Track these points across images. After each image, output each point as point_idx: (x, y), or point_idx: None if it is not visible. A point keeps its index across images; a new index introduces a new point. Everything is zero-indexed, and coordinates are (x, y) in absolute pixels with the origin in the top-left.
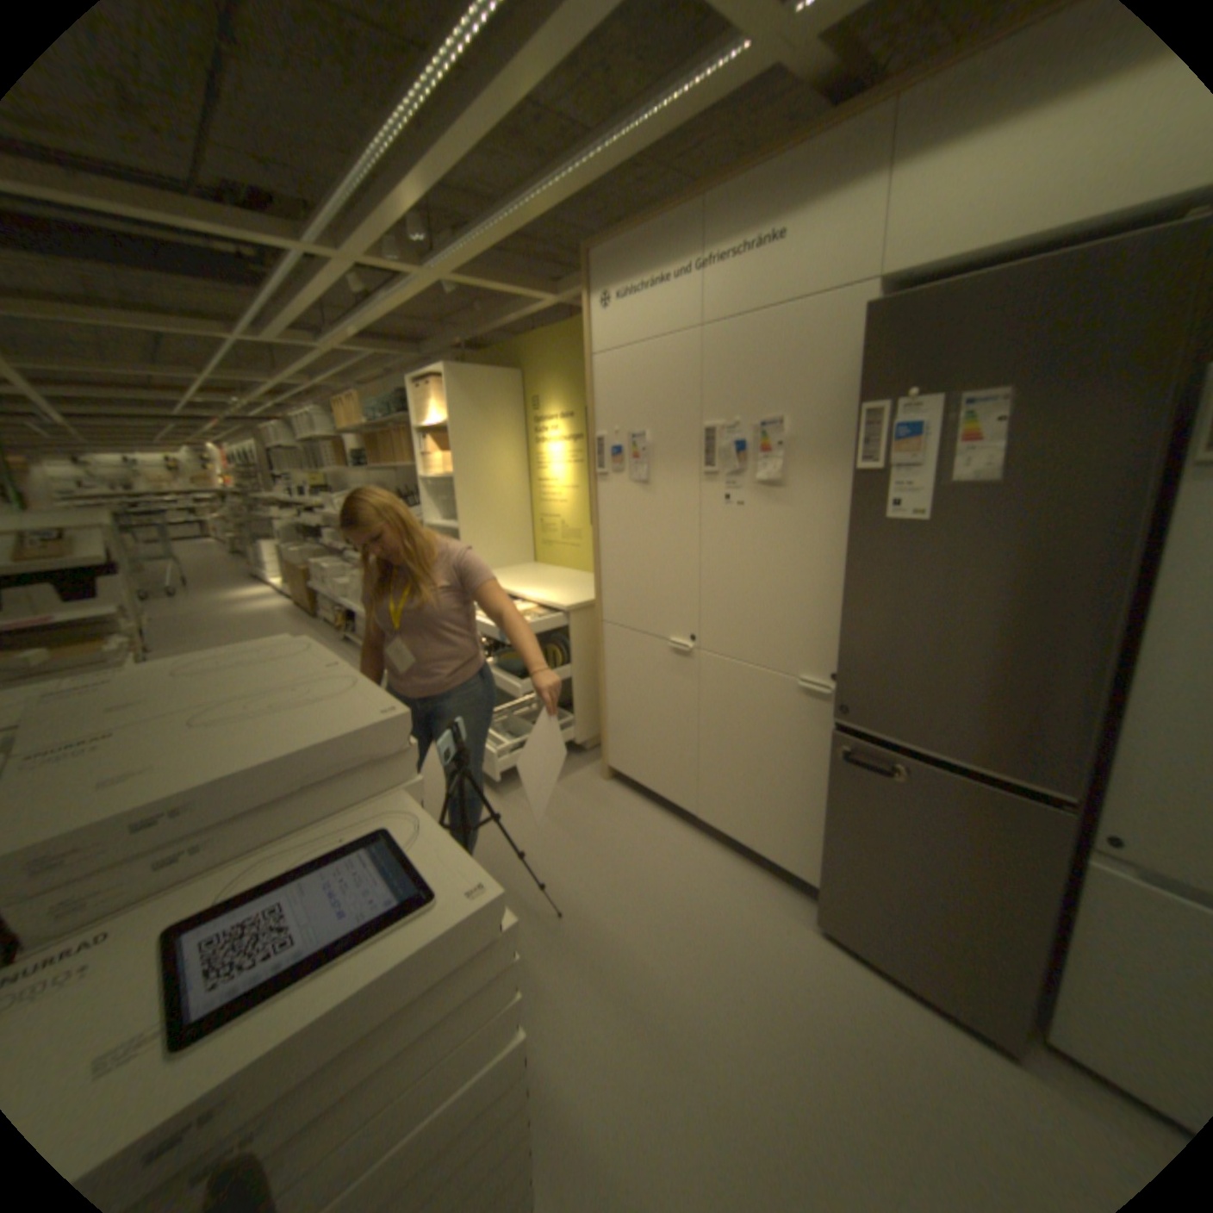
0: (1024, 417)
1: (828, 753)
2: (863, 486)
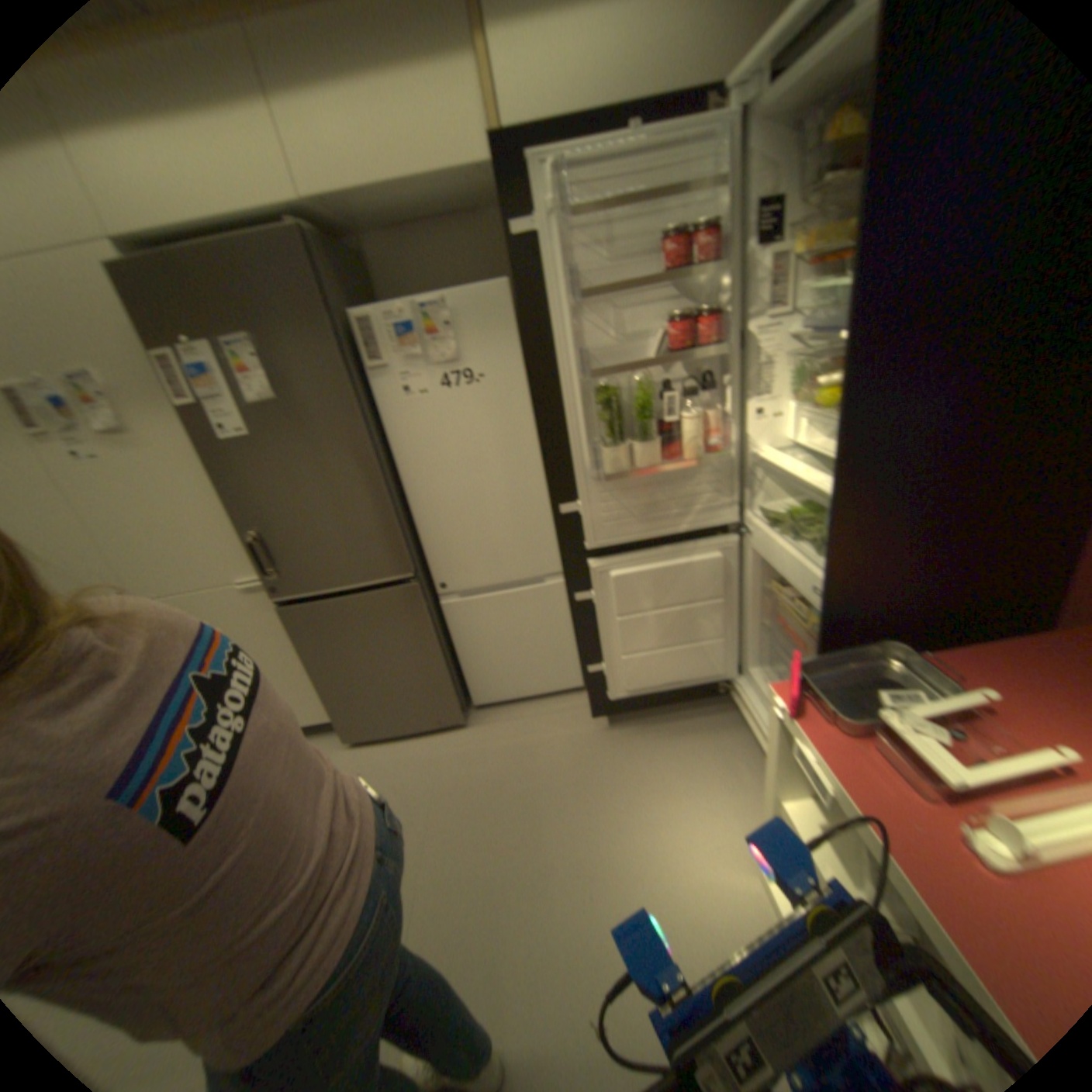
0: (261, 351)
1: (283, 626)
2: (183, 418)
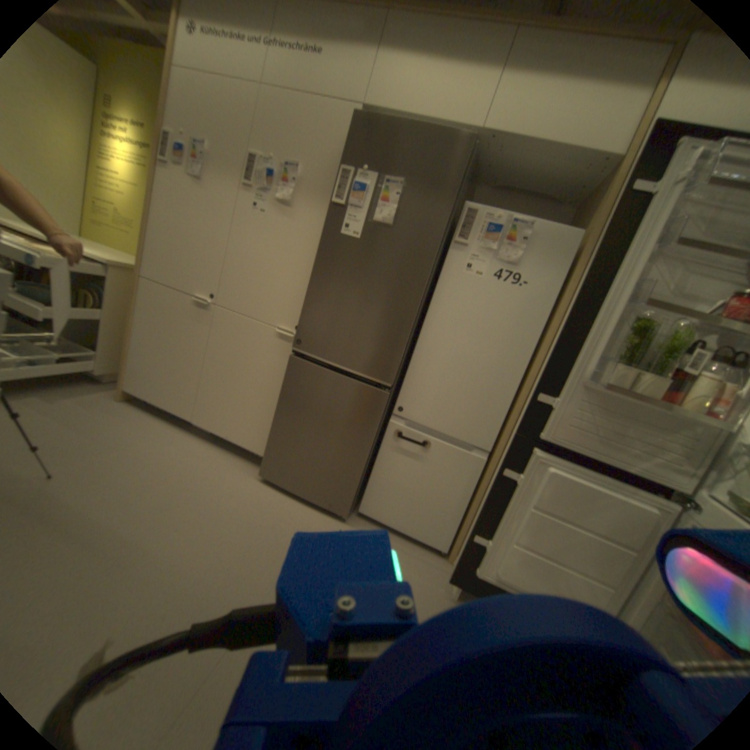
0: (405, 197)
1: (284, 374)
2: (332, 214)
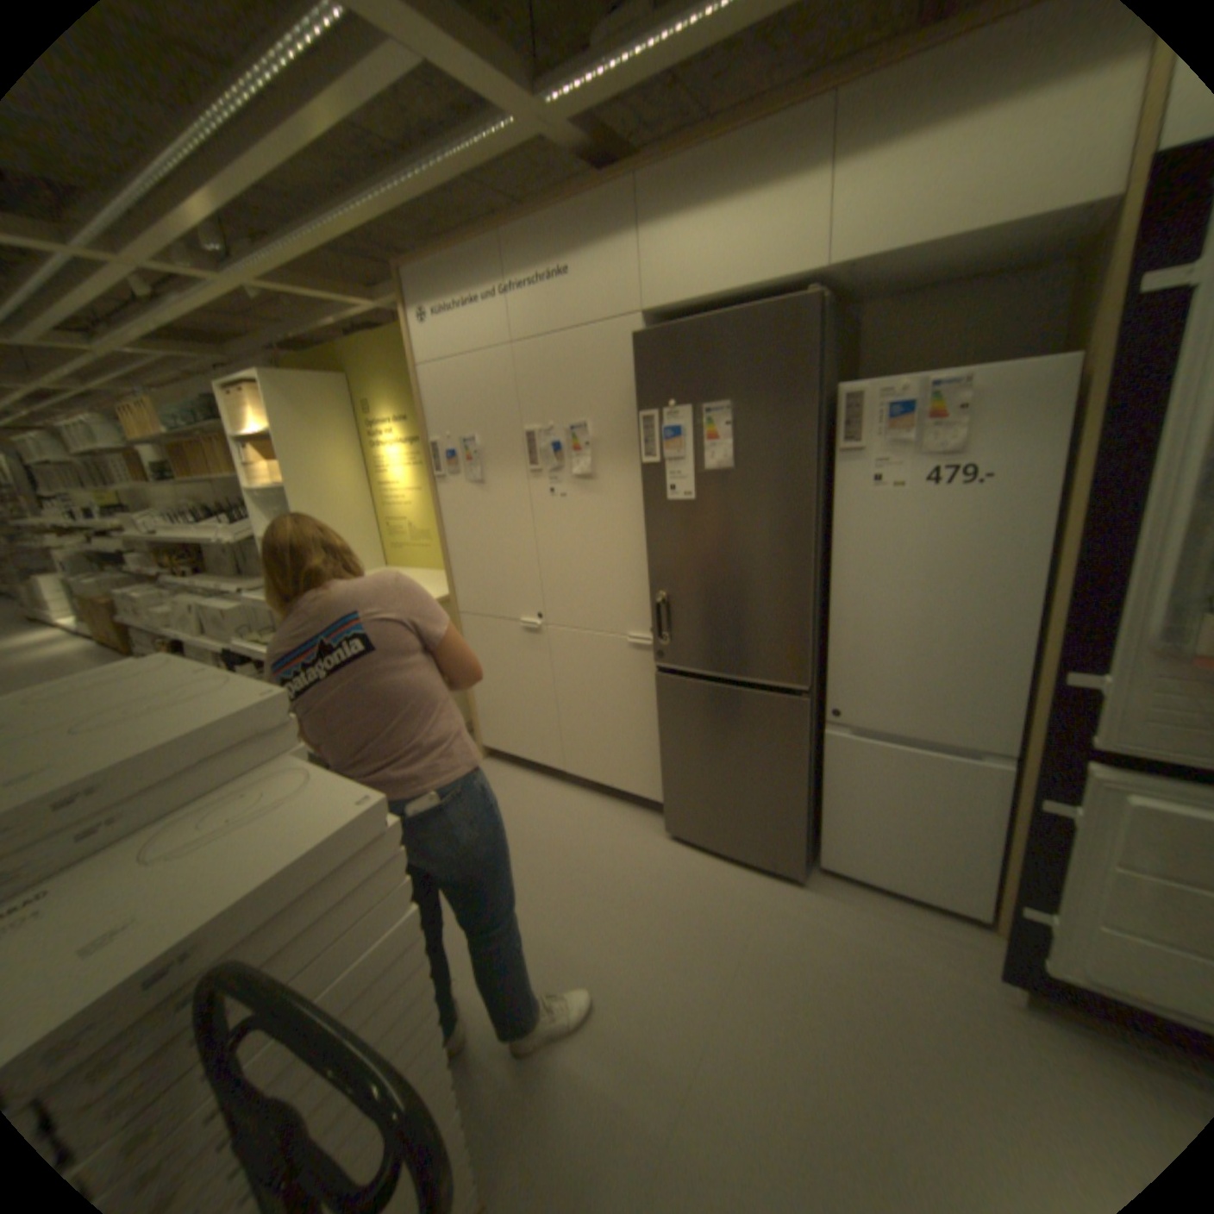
0: (740, 422)
1: (656, 693)
2: (648, 477)
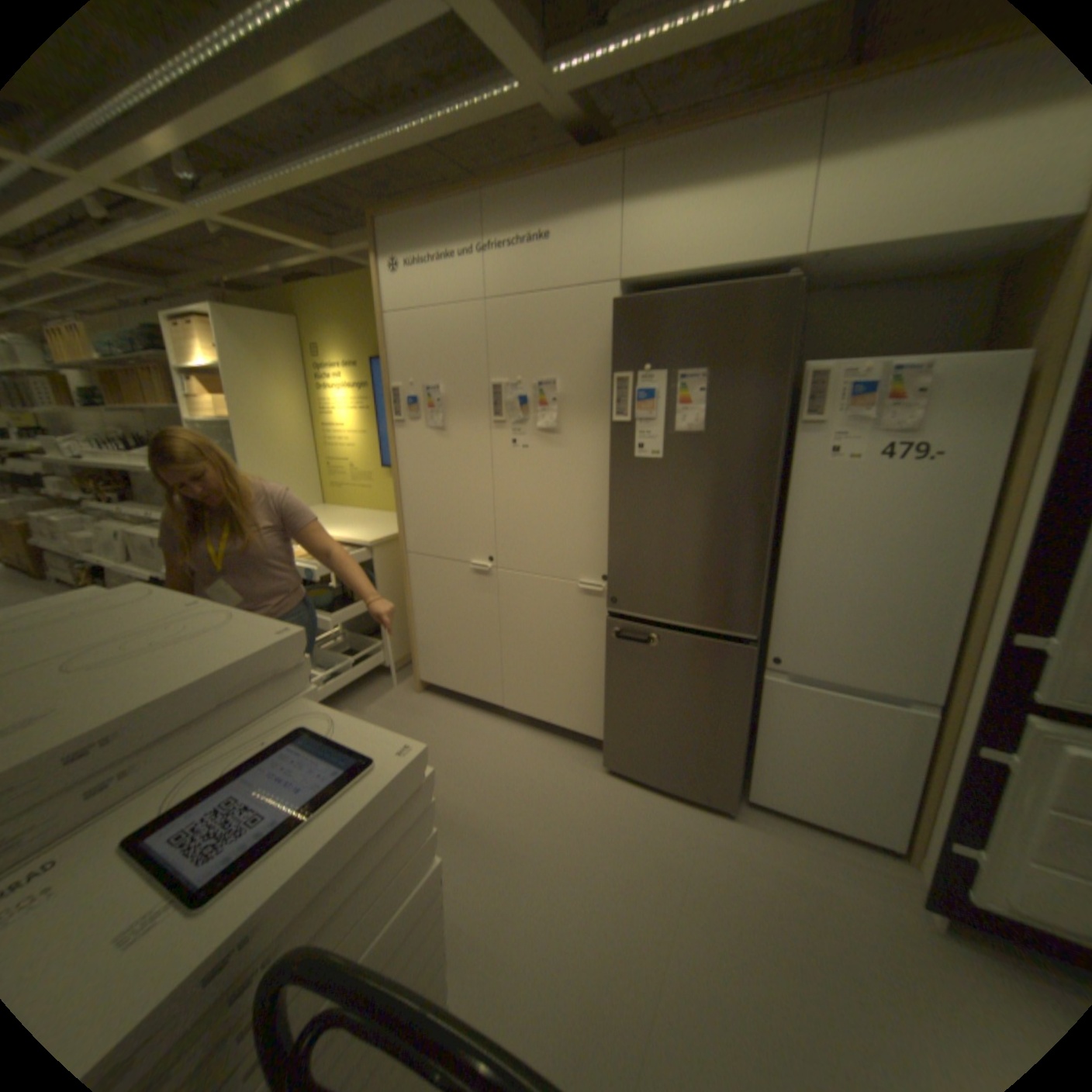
0: (715, 389)
1: (602, 636)
2: (618, 434)
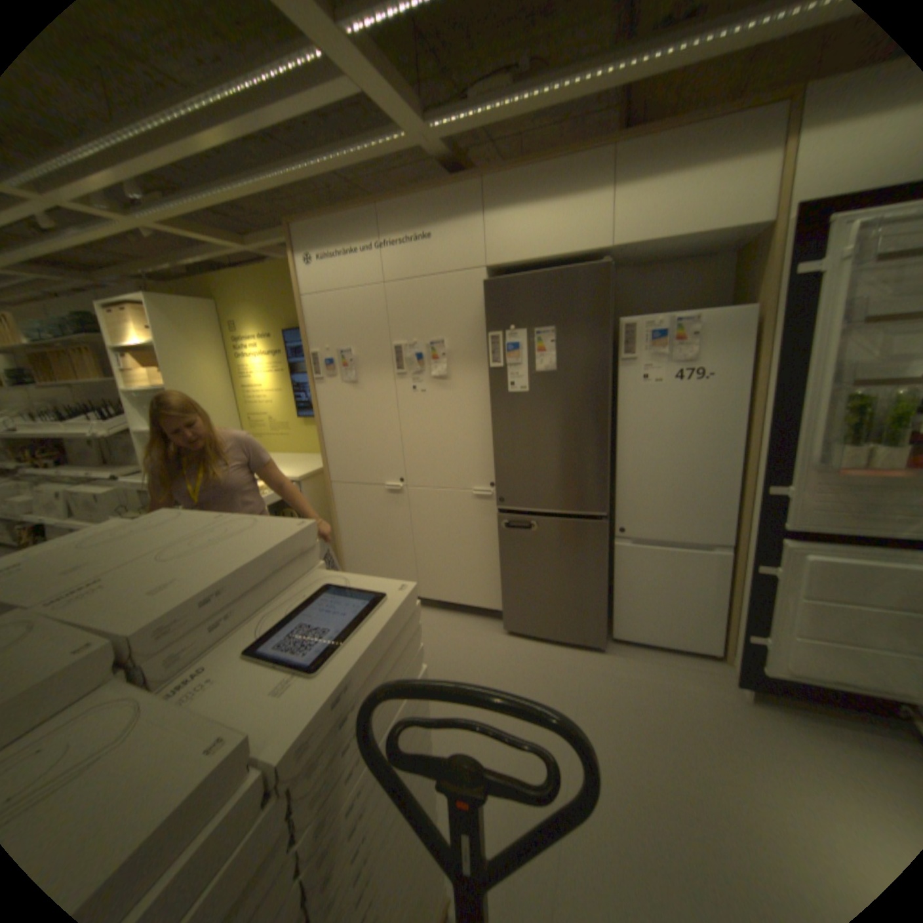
0: (561, 341)
1: (494, 529)
2: (494, 377)
